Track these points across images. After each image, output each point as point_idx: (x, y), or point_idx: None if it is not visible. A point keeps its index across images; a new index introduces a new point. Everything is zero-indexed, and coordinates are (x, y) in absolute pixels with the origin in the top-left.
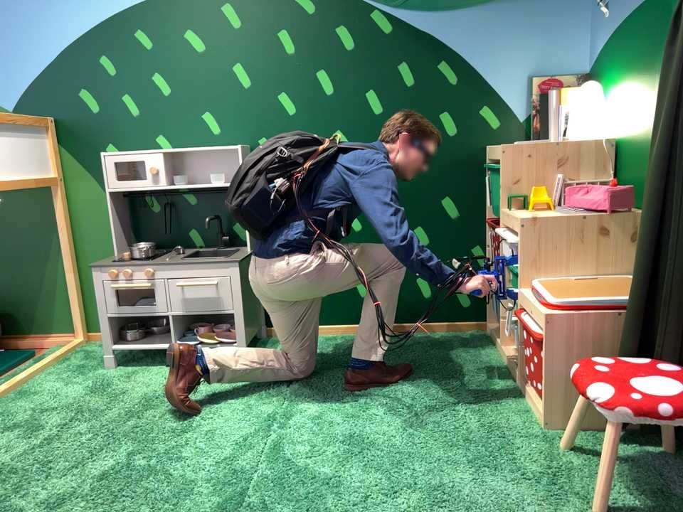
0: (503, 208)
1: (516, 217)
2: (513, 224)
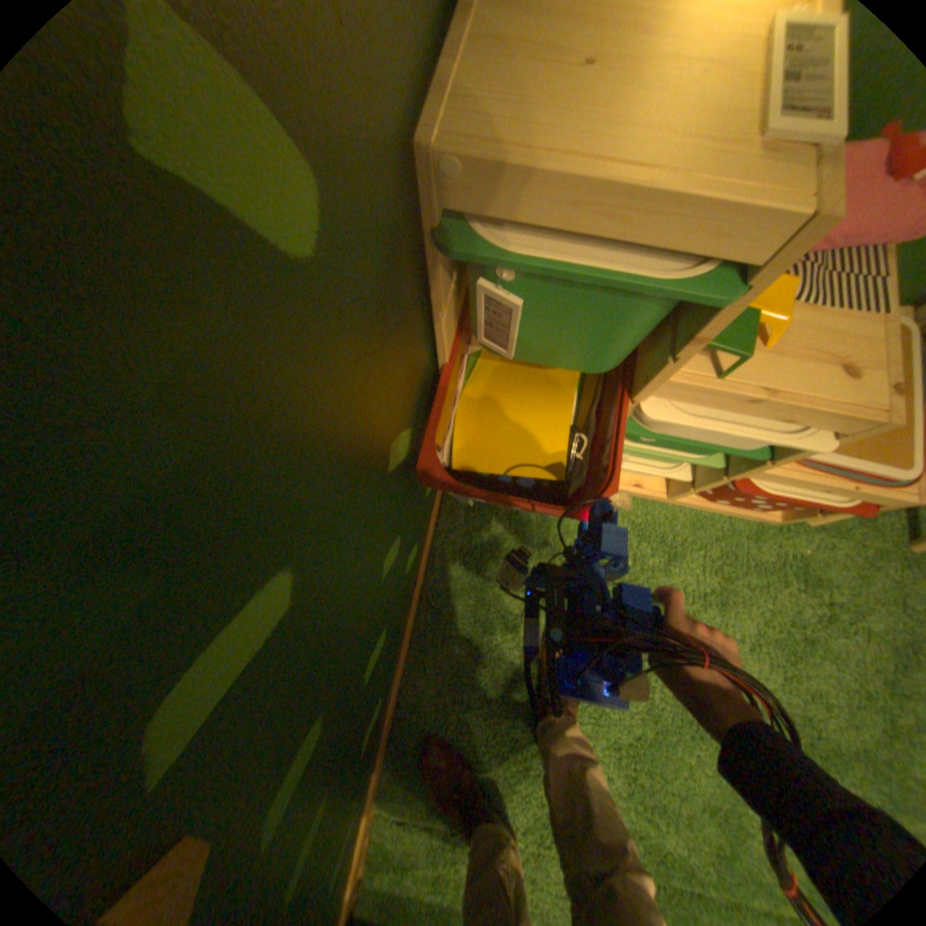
0: (682, 373)
1: (843, 409)
2: (799, 414)
